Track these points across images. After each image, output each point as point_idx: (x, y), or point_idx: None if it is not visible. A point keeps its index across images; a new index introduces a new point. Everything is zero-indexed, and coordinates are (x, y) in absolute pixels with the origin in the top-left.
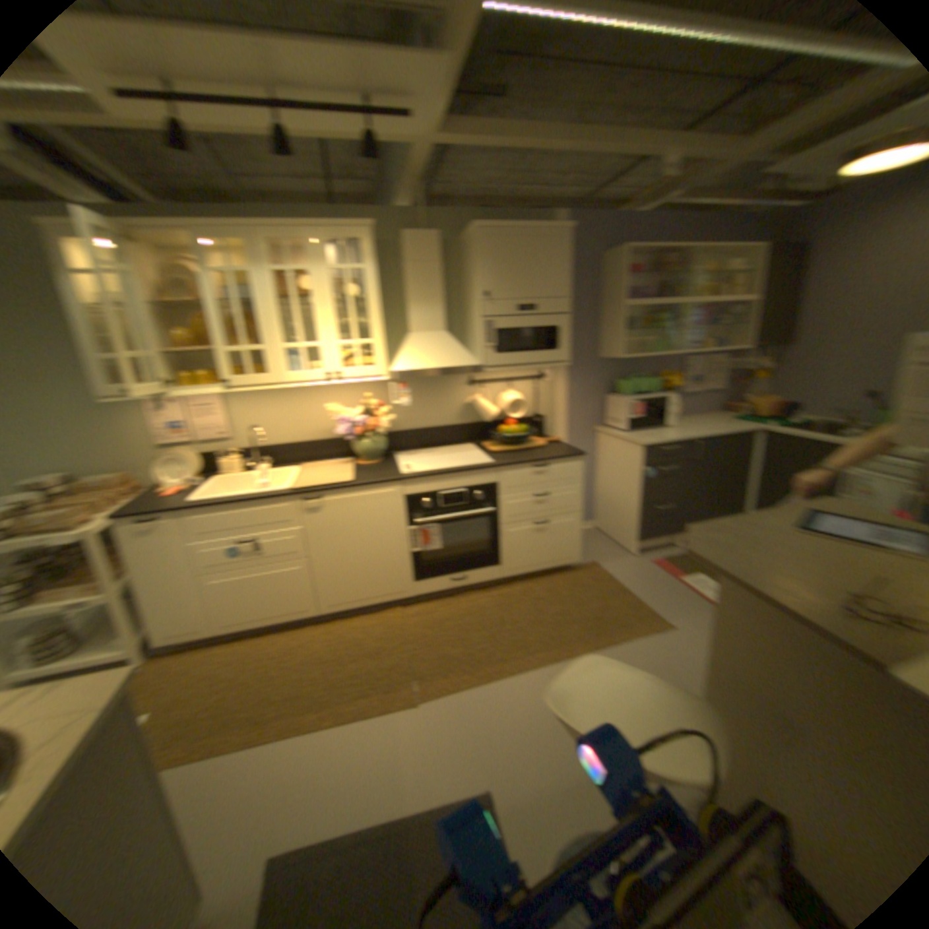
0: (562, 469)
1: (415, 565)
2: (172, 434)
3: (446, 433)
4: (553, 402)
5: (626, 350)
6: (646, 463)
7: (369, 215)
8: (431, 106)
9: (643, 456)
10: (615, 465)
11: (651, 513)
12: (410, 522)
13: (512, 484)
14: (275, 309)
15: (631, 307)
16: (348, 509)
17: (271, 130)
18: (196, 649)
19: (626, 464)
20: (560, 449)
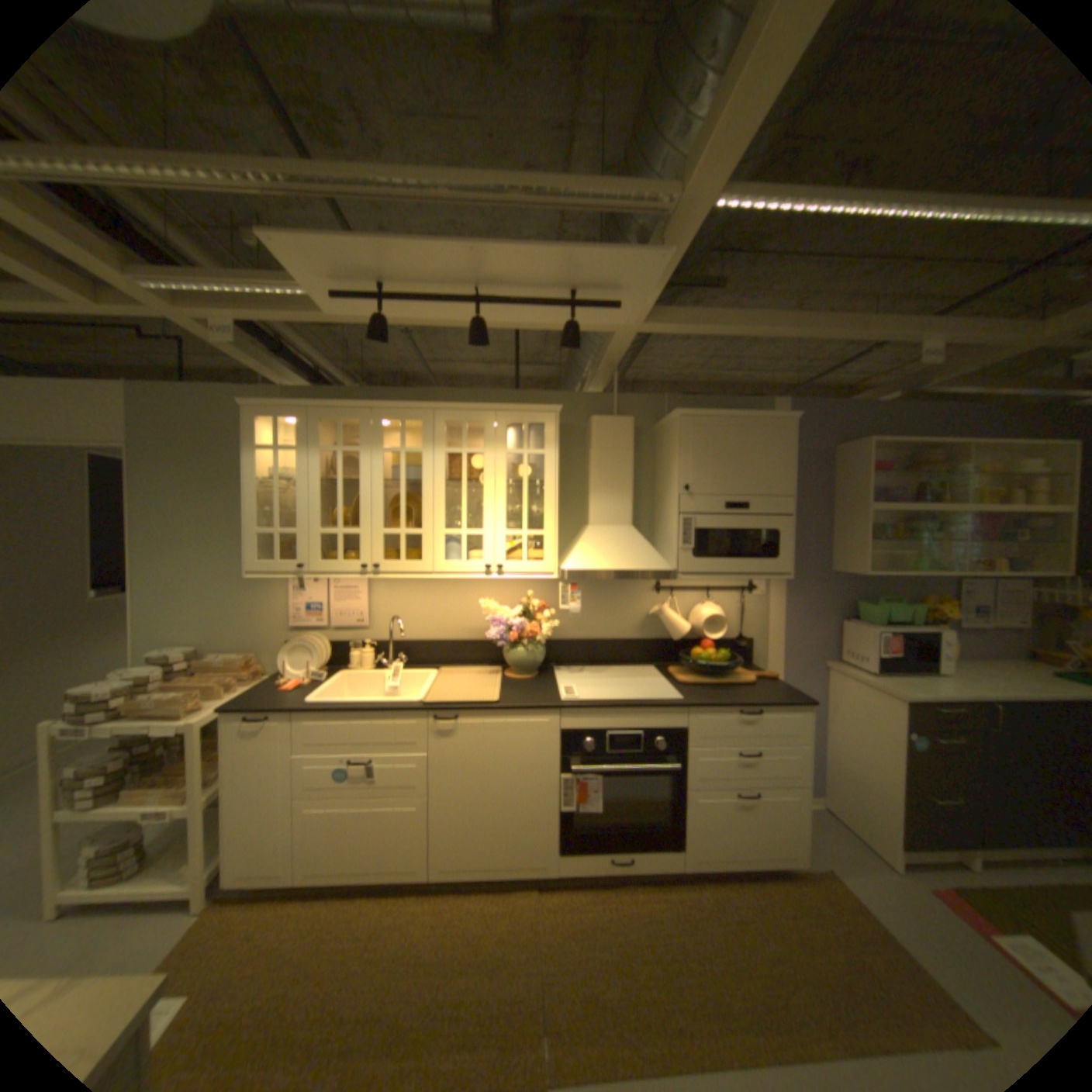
0: (785, 723)
1: (567, 833)
2: (316, 616)
3: (624, 649)
4: (769, 623)
5: (877, 565)
6: (917, 729)
7: (561, 400)
8: (648, 297)
9: (912, 718)
10: (863, 723)
11: (928, 810)
12: (568, 769)
13: (712, 734)
14: (448, 491)
15: (881, 511)
16: (491, 738)
17: (477, 322)
18: (275, 899)
19: (883, 724)
20: (781, 691)
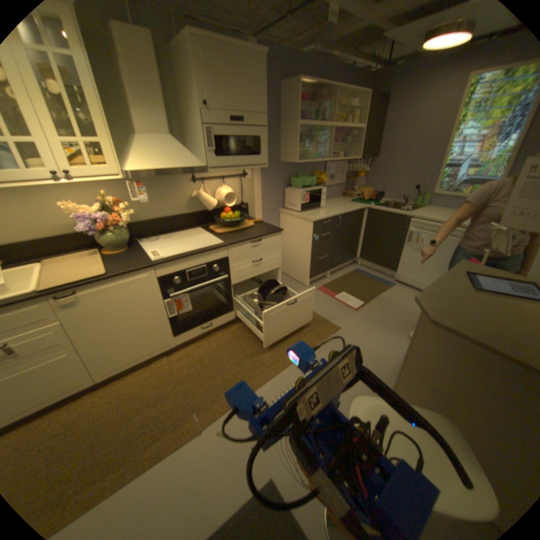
0: (270, 242)
1: (175, 325)
2: None
3: (180, 220)
4: (254, 193)
5: (299, 157)
6: (315, 232)
7: None
8: None
9: (313, 228)
10: (294, 234)
11: (316, 261)
12: (167, 296)
13: (239, 256)
14: None
15: (301, 126)
16: (109, 296)
17: None
18: None
19: (302, 233)
20: (265, 227)
